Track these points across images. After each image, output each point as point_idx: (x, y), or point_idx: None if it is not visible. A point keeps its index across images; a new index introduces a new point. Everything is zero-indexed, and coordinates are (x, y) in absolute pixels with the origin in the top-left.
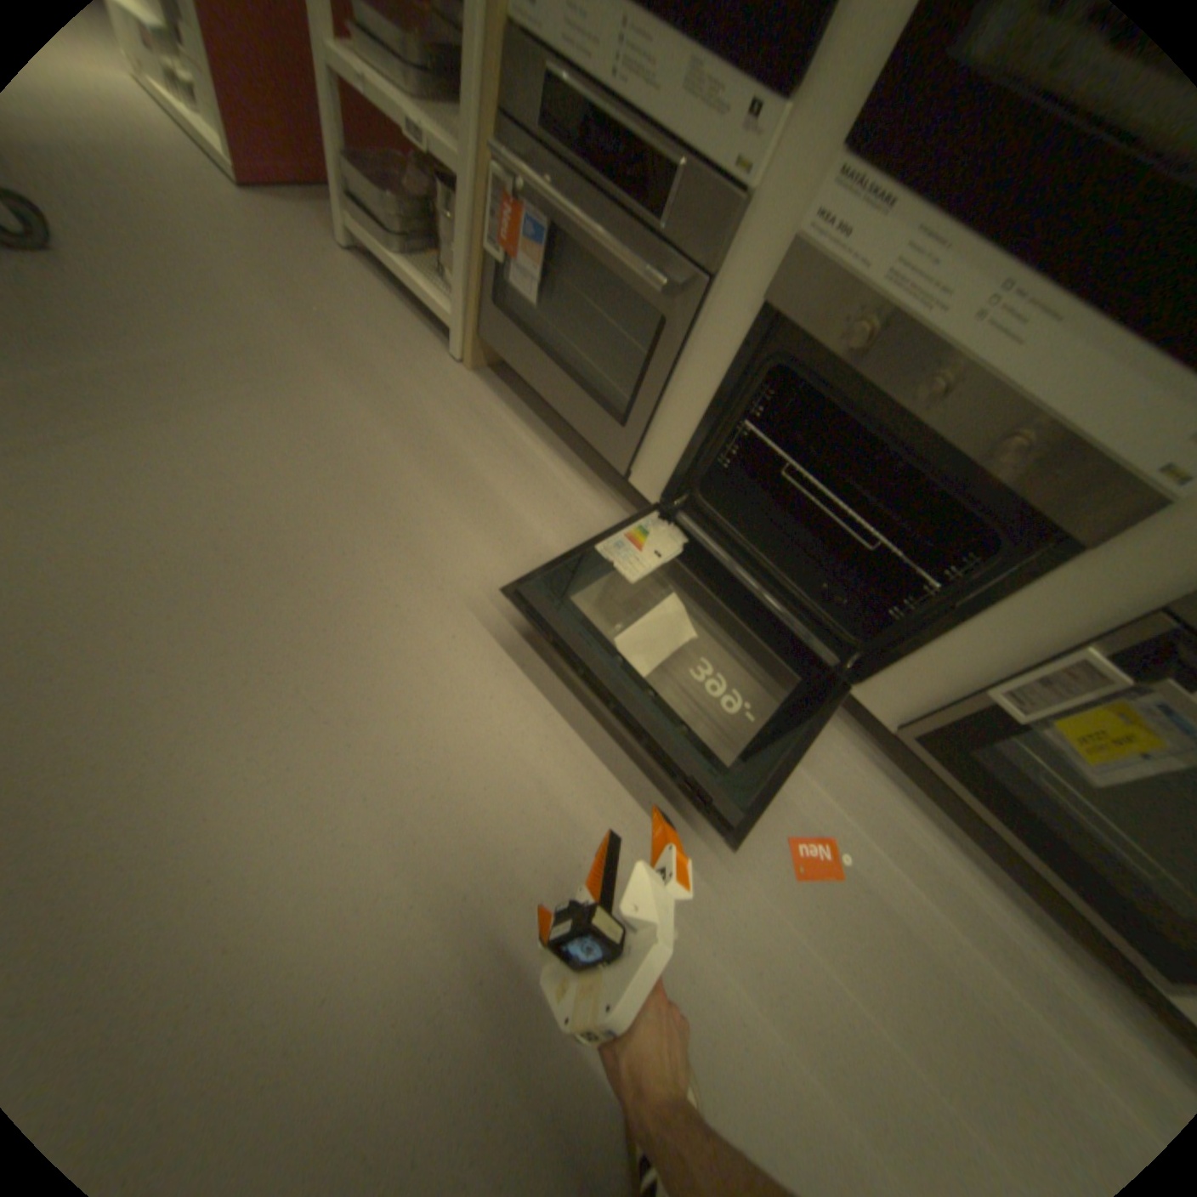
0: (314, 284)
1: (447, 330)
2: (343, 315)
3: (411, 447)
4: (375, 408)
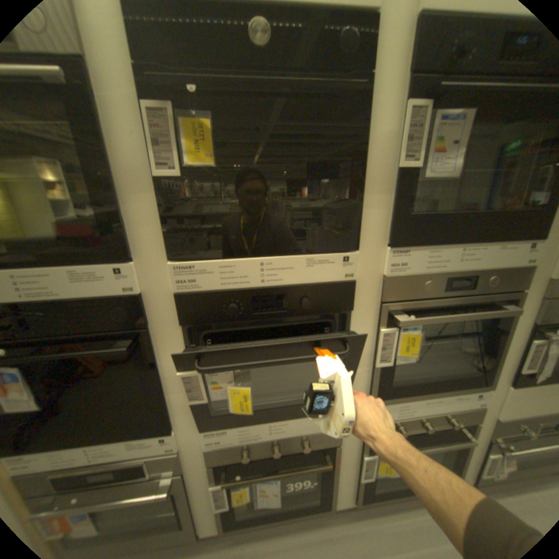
0: None
1: None
2: None
3: None
4: None
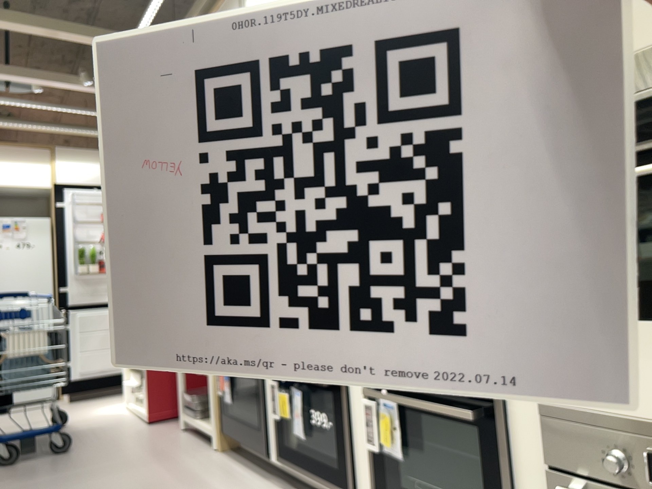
0: (161, 441)
1: (215, 443)
2: (169, 447)
3: (174, 478)
4: (165, 469)
